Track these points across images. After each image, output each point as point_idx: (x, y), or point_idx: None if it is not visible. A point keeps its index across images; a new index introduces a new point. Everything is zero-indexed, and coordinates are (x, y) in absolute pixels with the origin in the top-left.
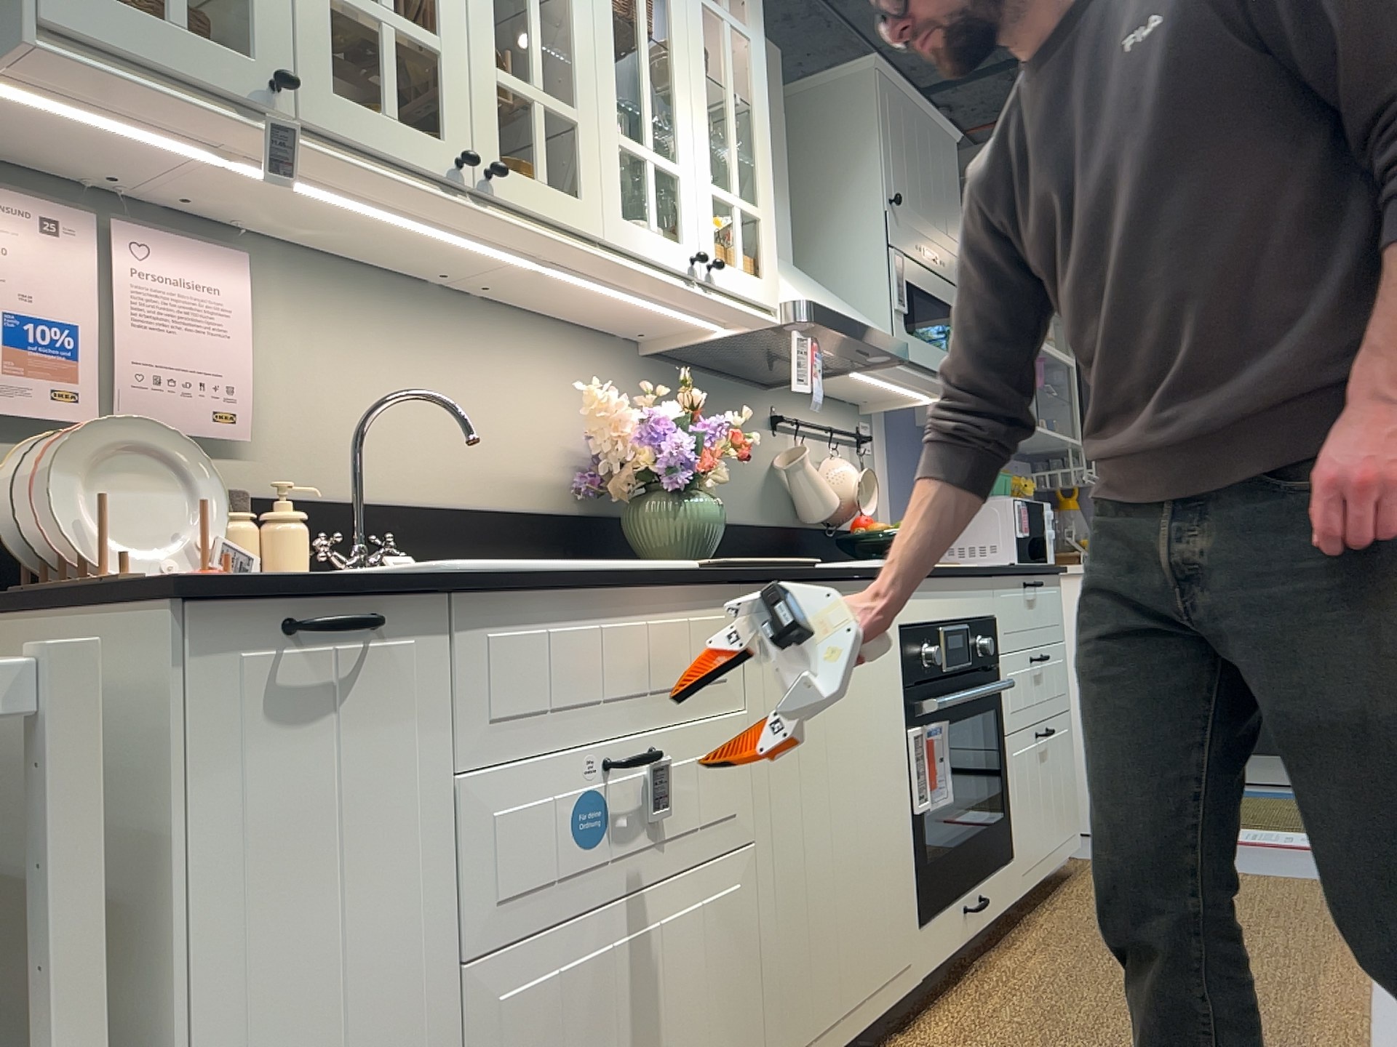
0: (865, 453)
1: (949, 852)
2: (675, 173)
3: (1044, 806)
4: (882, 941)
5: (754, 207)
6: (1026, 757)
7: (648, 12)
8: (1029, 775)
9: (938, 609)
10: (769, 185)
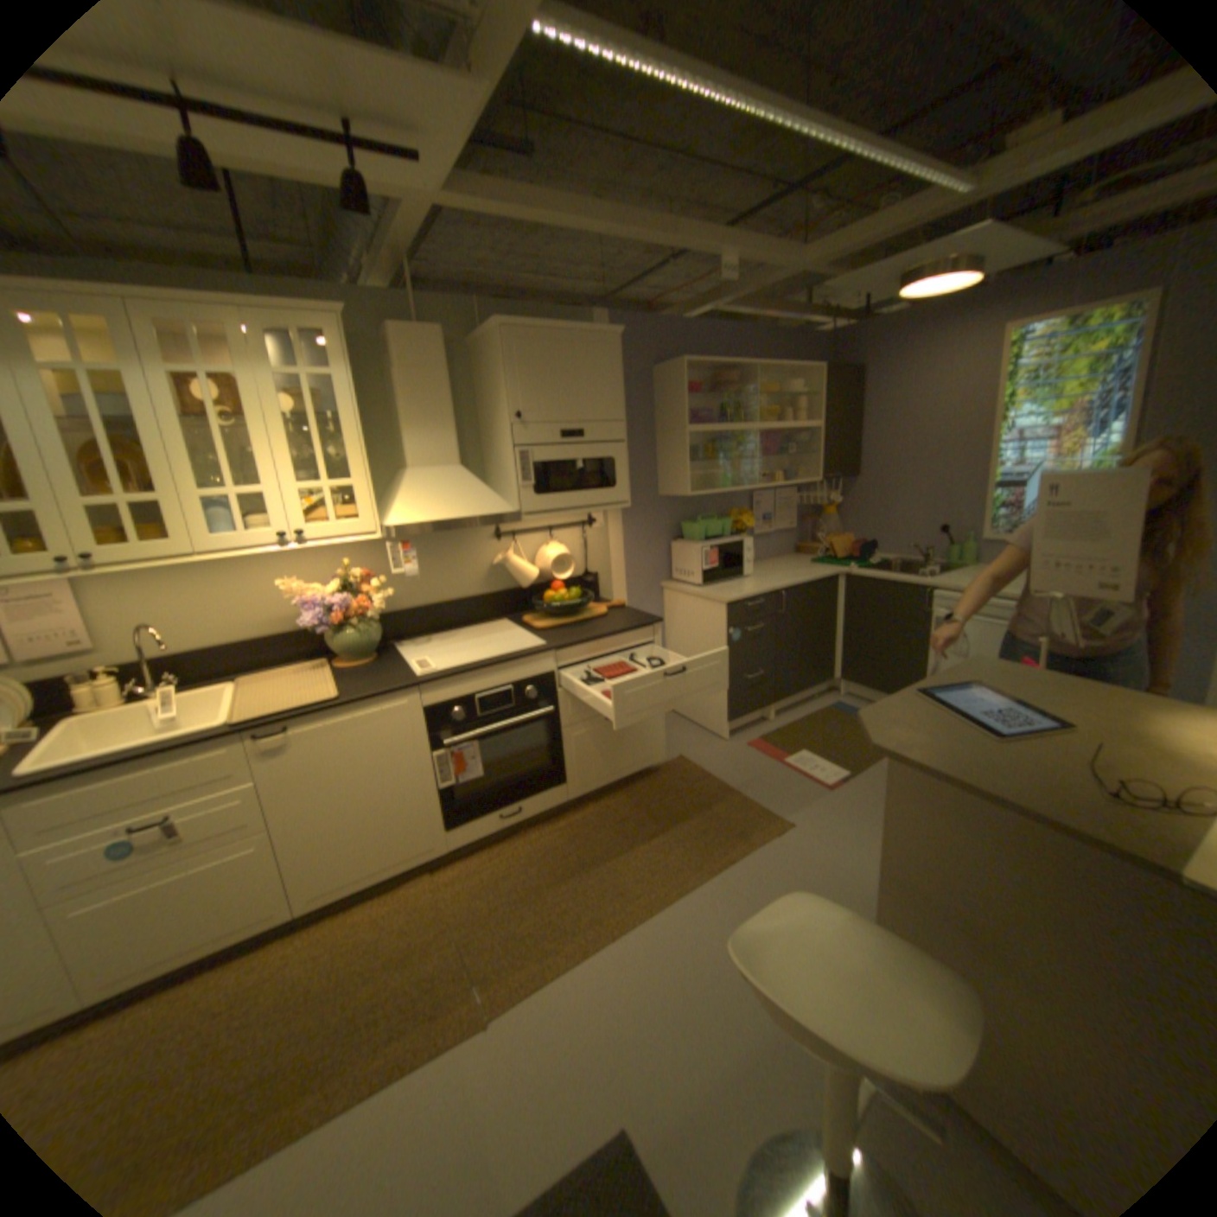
0: (582, 534)
1: (481, 796)
2: (258, 491)
3: (609, 753)
4: (402, 844)
5: (344, 481)
6: (589, 733)
7: (234, 394)
8: (589, 742)
9: (473, 687)
10: (360, 461)
